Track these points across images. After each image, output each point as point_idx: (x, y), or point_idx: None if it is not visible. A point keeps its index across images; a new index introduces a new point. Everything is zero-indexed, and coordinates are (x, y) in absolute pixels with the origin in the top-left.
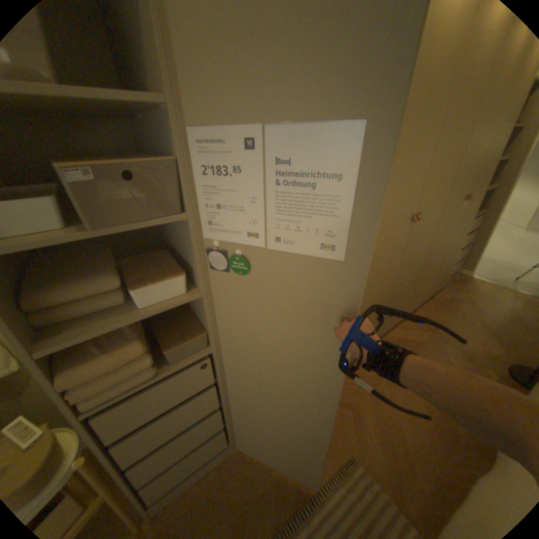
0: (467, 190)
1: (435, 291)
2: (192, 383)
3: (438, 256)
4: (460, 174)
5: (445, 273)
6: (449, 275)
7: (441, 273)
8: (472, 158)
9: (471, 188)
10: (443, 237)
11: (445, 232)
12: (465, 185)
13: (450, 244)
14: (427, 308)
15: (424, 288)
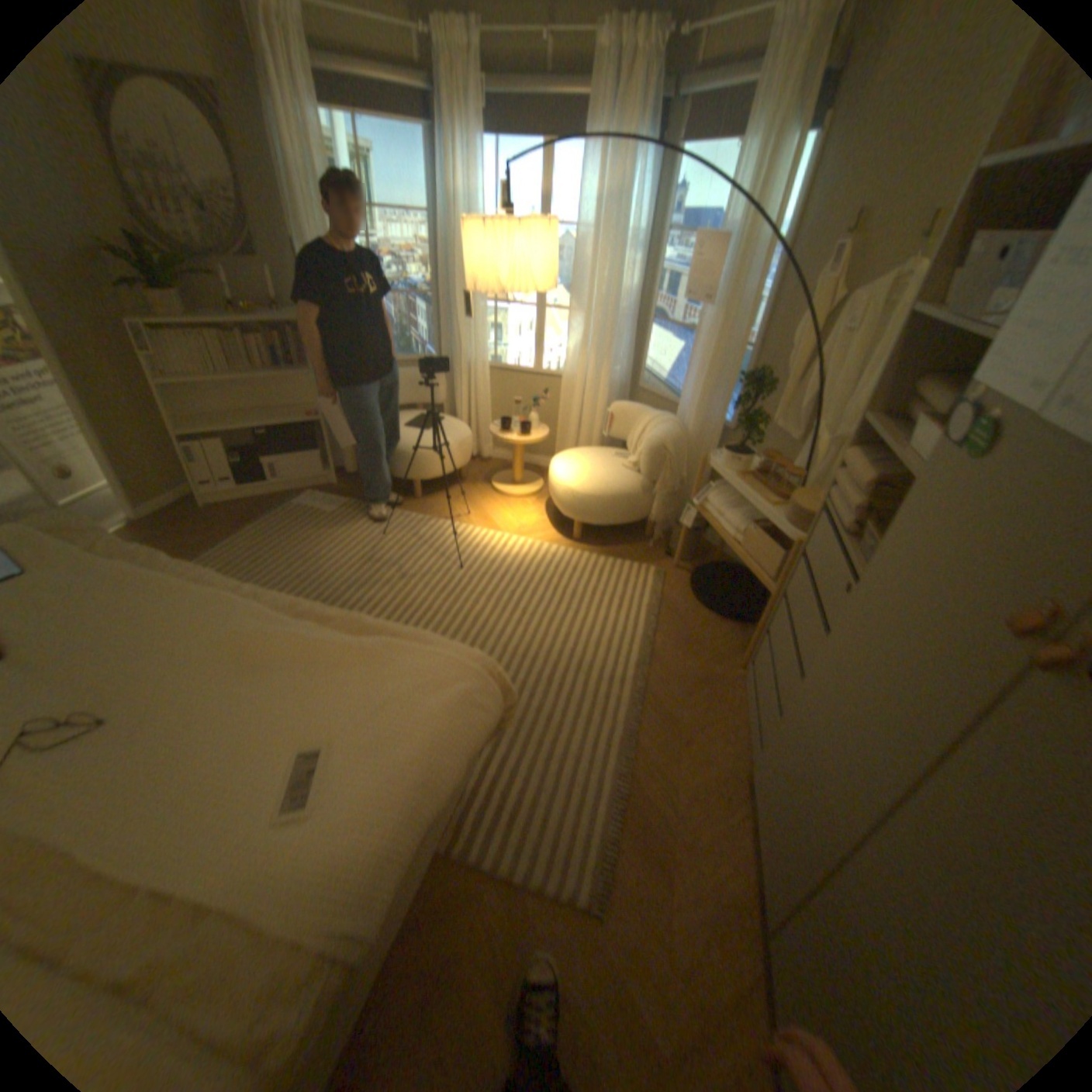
0: None
1: None
2: (833, 591)
3: None
4: None
5: None
6: None
7: None
8: None
9: None
10: None
11: None
12: None
13: None
14: None
15: None
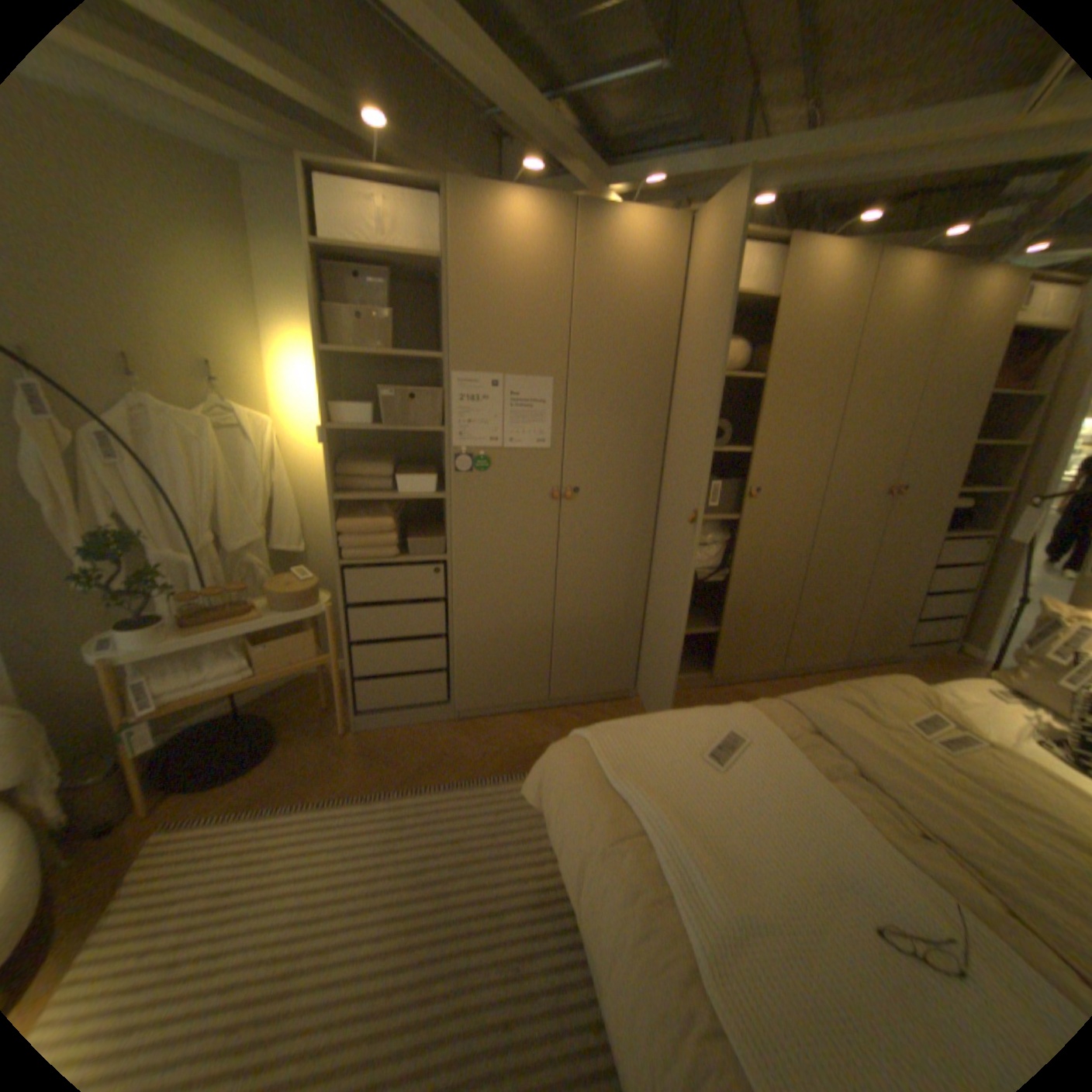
0: (881, 477)
1: (865, 653)
2: (423, 584)
3: (841, 577)
4: (845, 449)
5: (885, 624)
6: (905, 636)
7: (868, 619)
8: (872, 430)
9: (895, 477)
10: (843, 546)
11: (845, 537)
12: (870, 468)
13: (876, 567)
14: (840, 677)
15: (821, 631)
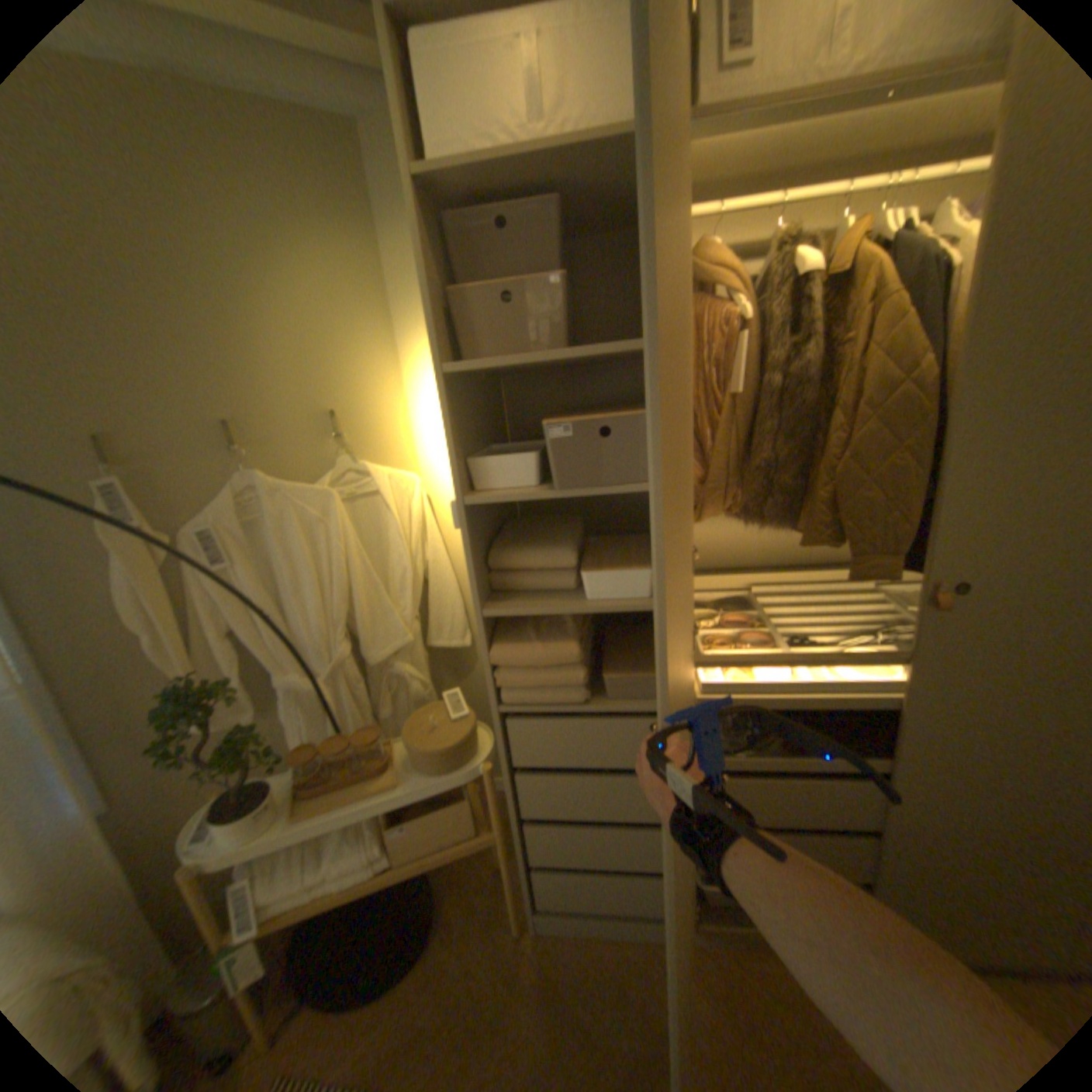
0: None
1: None
2: (632, 747)
3: None
4: None
5: None
6: None
7: None
8: None
9: None
10: None
11: None
12: None
13: None
14: None
15: None
